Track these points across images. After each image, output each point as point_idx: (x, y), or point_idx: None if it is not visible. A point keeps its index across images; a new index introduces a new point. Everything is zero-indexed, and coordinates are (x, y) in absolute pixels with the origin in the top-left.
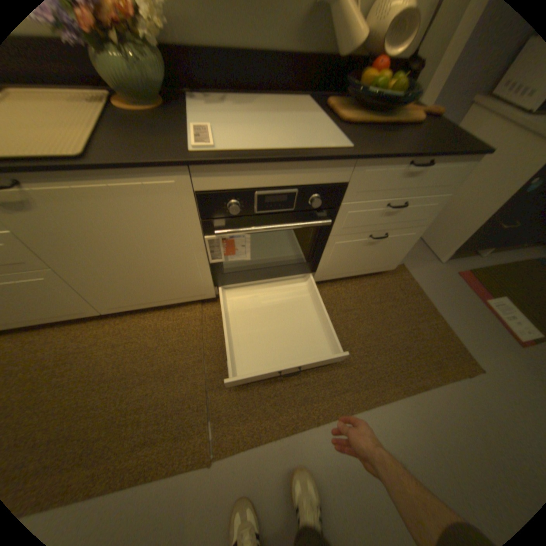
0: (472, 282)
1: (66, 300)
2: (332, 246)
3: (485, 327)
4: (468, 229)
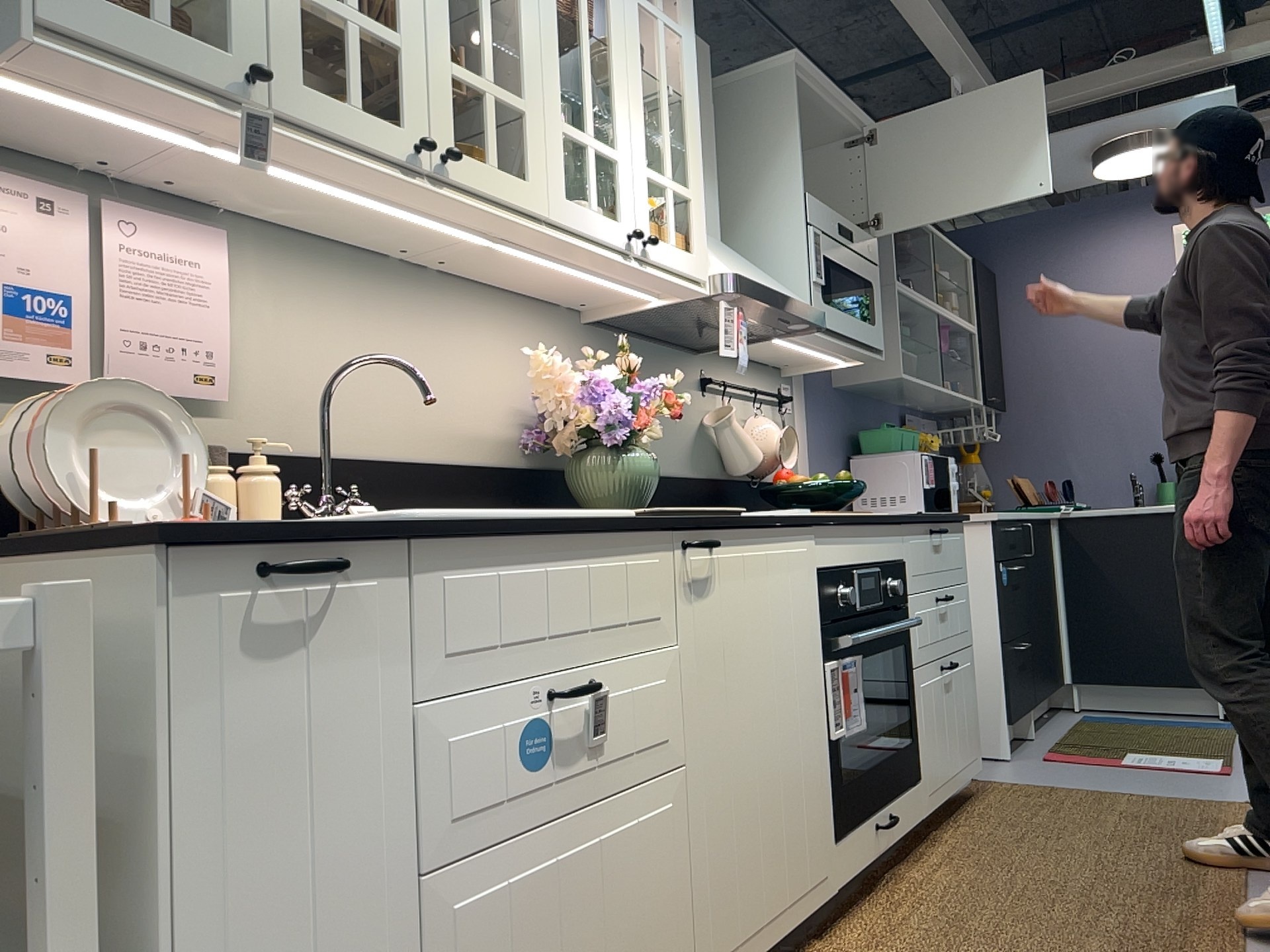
0: (1074, 757)
1: (670, 915)
2: (921, 692)
3: (1168, 778)
4: (990, 673)
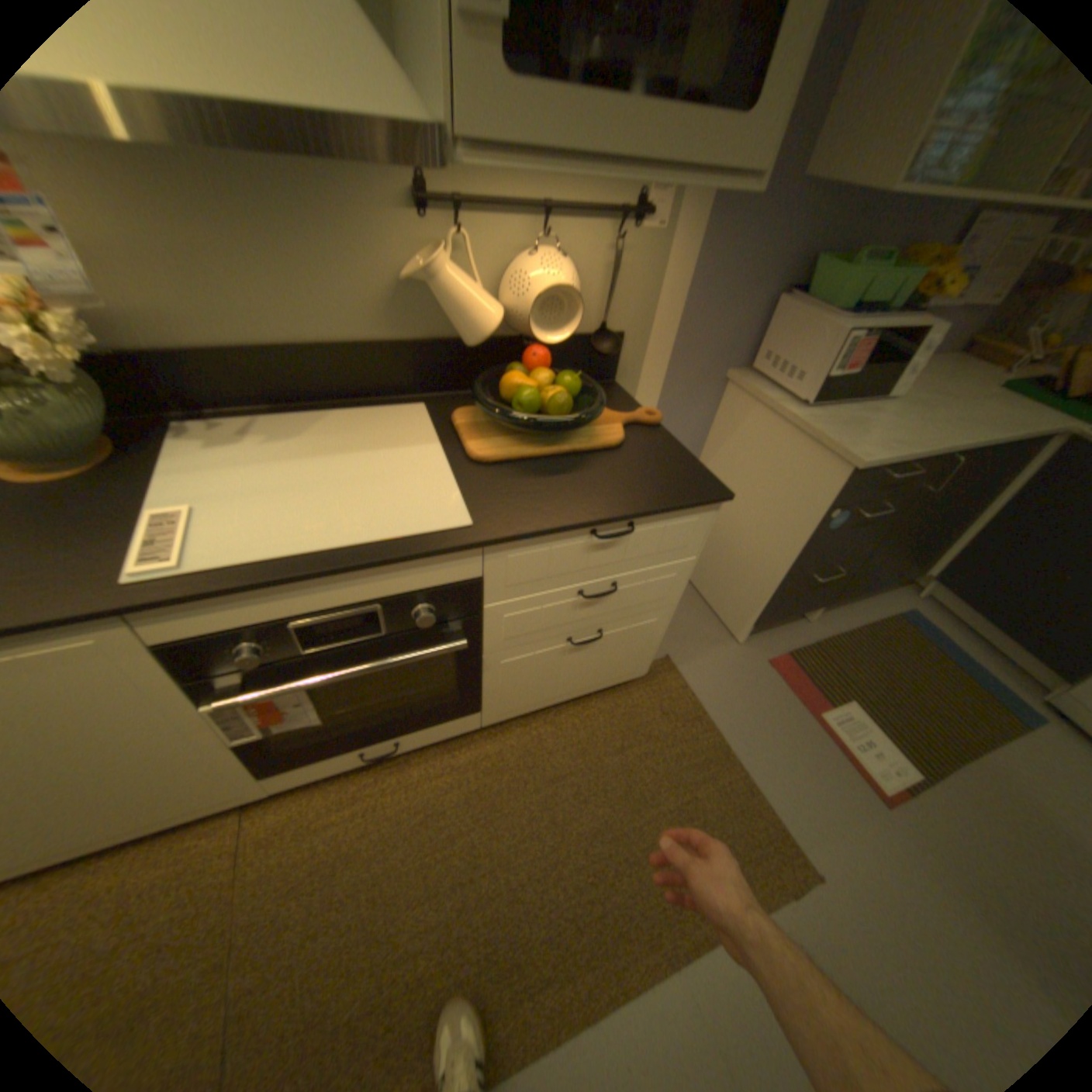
0: (793, 679)
1: None
2: (496, 667)
3: (819, 775)
4: (763, 585)
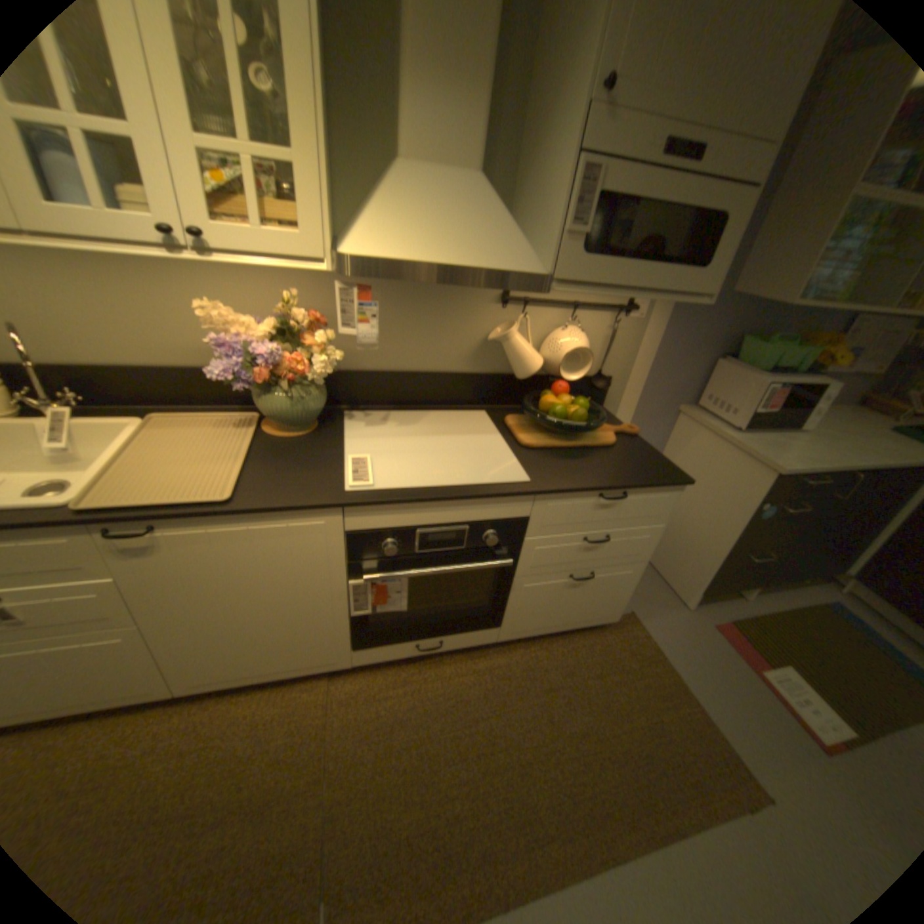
0: (737, 643)
1: (134, 673)
2: (520, 590)
3: (764, 720)
4: (710, 562)
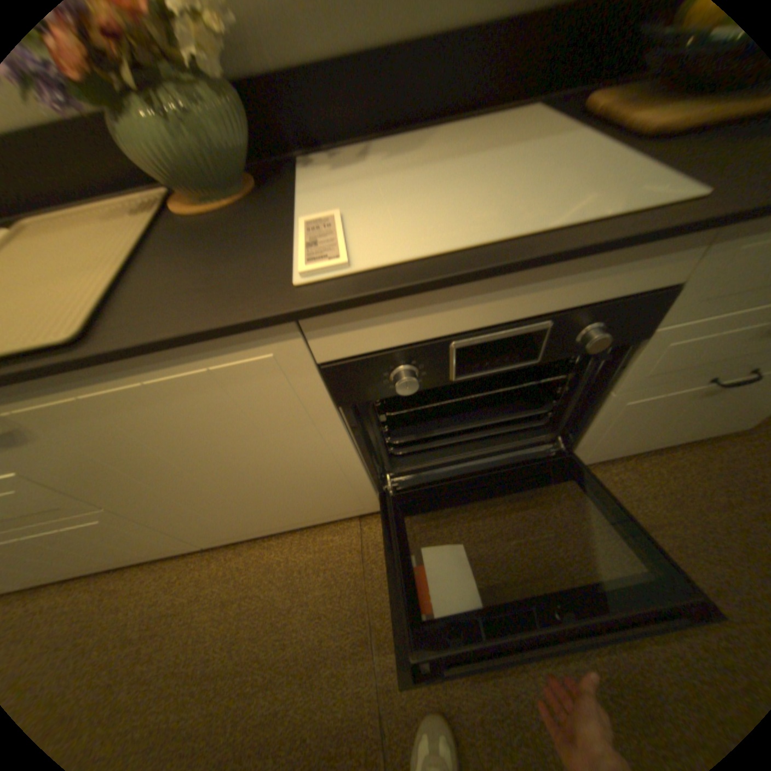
0: None
1: (142, 541)
2: (619, 410)
3: None
4: None
